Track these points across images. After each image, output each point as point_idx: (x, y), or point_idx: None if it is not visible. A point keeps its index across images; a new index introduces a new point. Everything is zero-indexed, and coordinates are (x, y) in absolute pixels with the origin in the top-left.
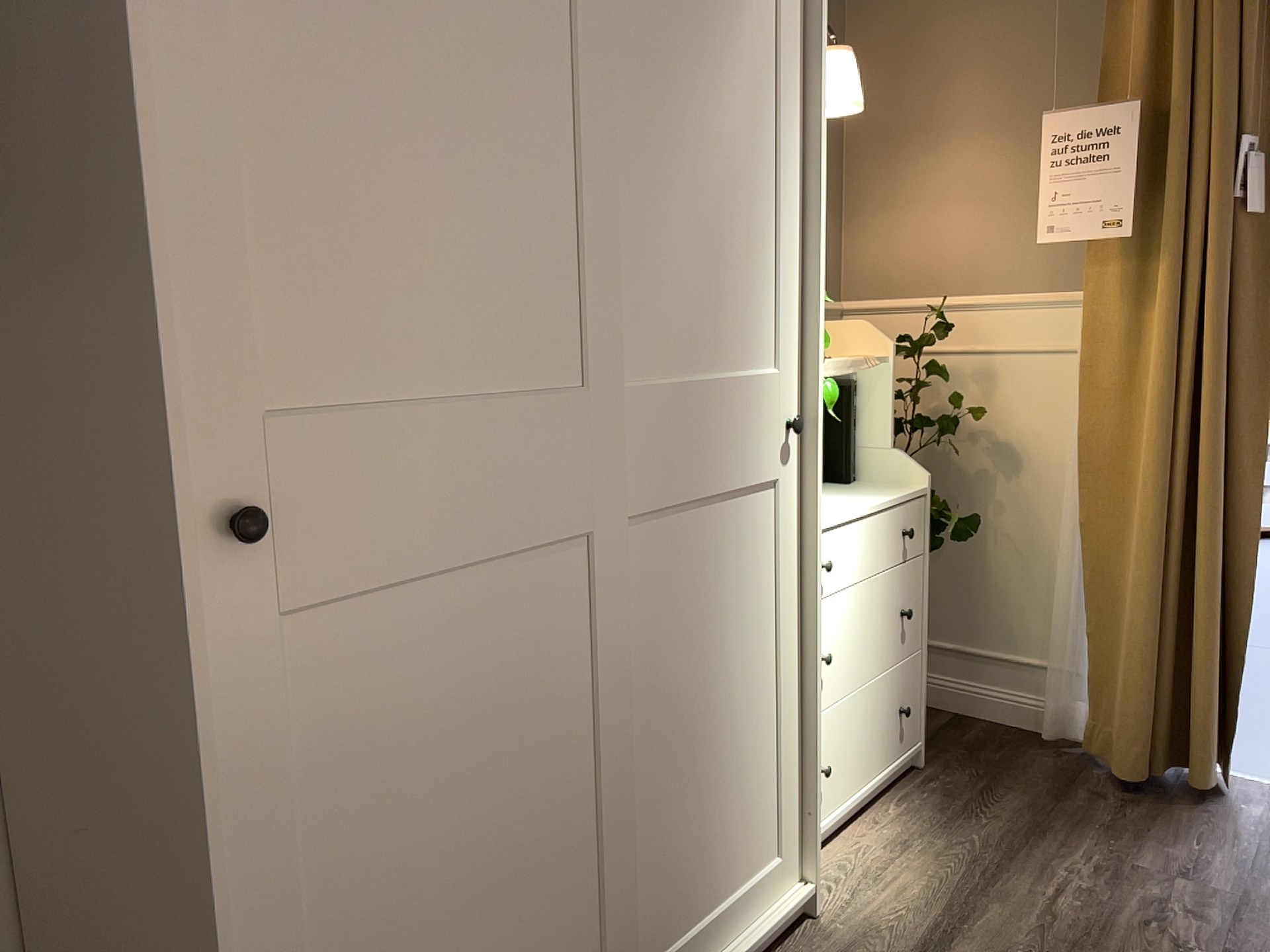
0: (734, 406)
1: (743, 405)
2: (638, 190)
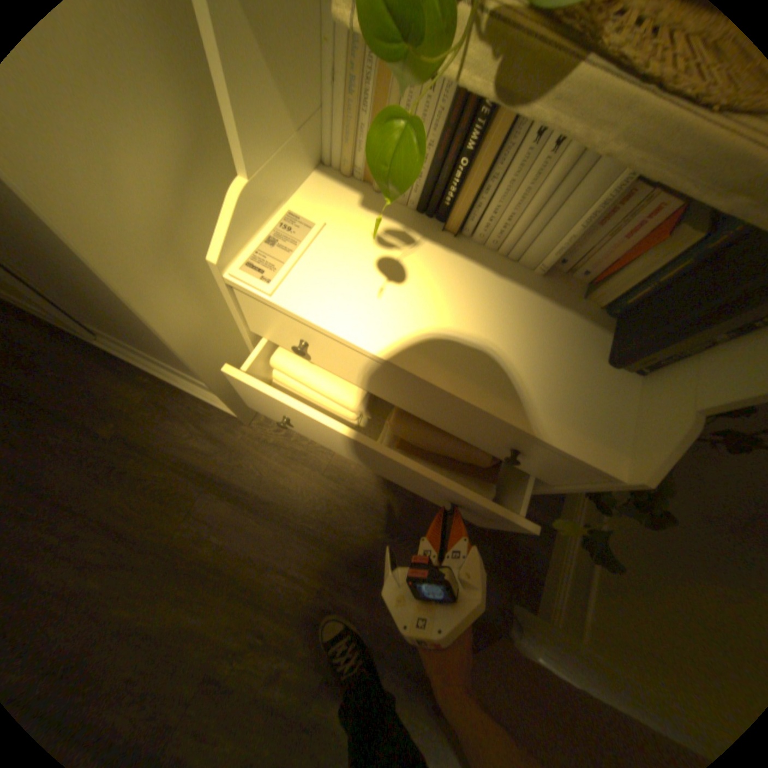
0: None
1: None
2: None
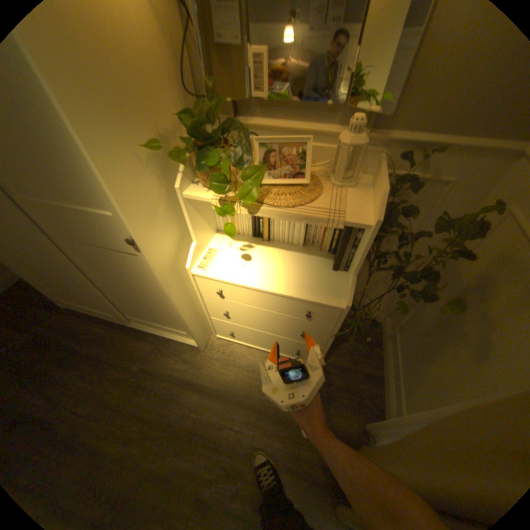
0: (85, 219)
1: (92, 220)
2: None
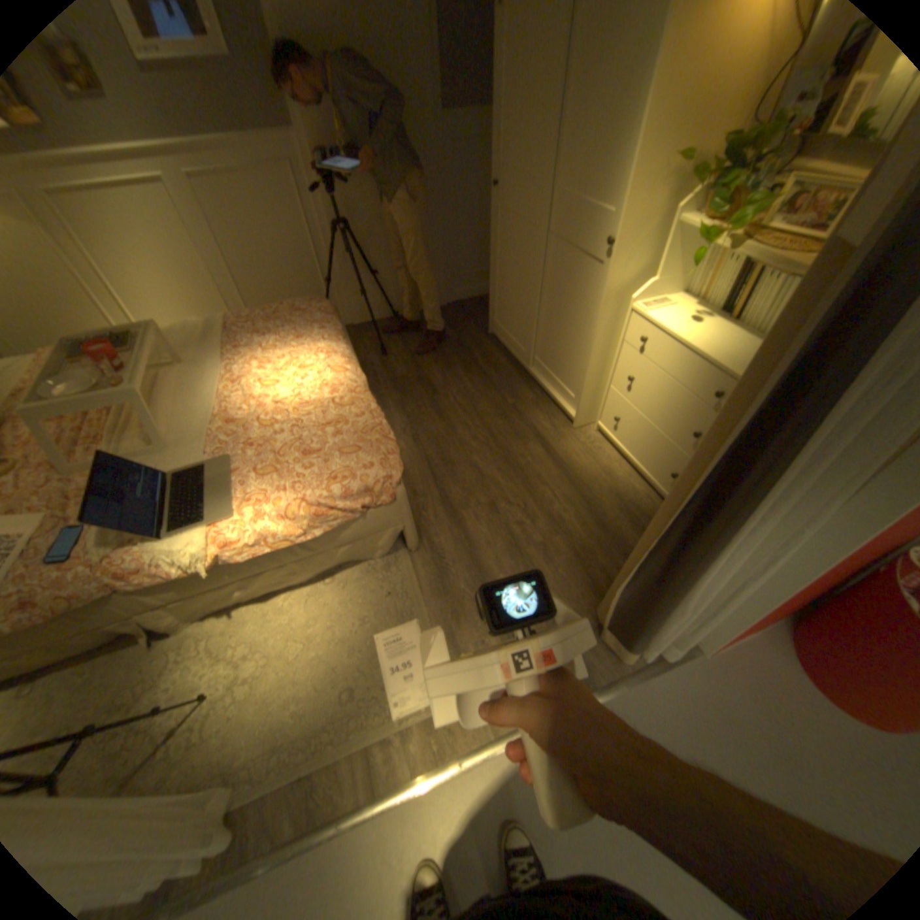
0: (592, 213)
1: (596, 215)
2: (574, 96)
